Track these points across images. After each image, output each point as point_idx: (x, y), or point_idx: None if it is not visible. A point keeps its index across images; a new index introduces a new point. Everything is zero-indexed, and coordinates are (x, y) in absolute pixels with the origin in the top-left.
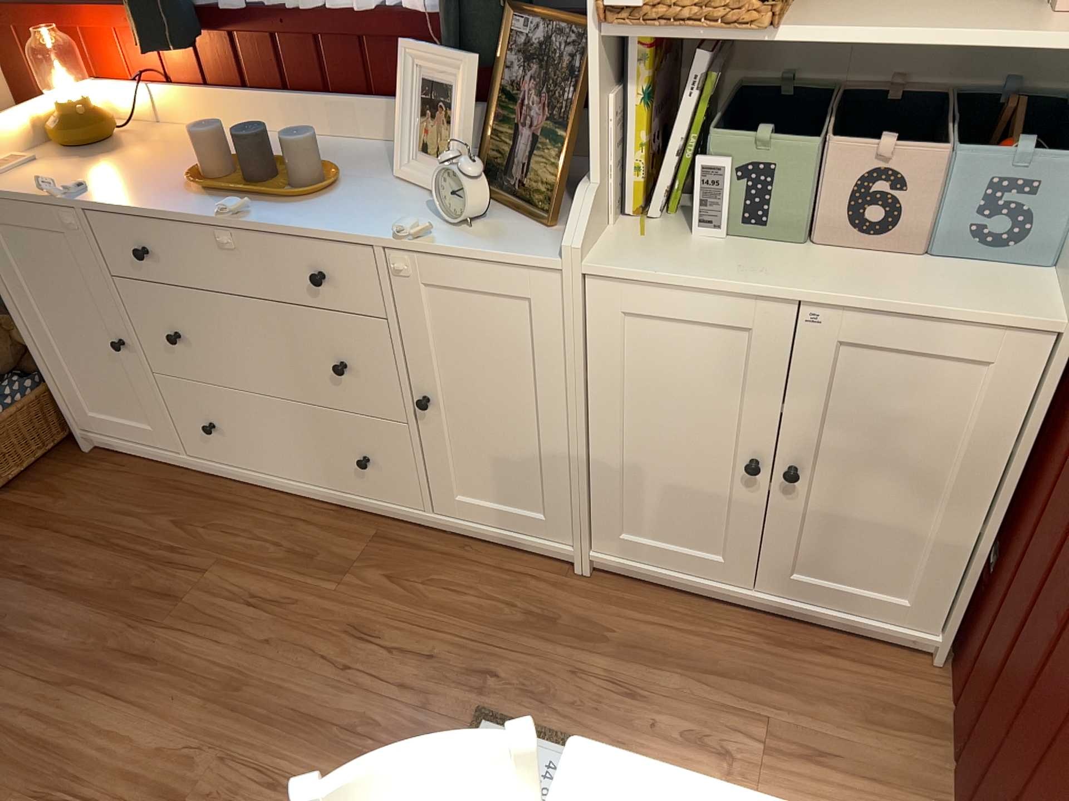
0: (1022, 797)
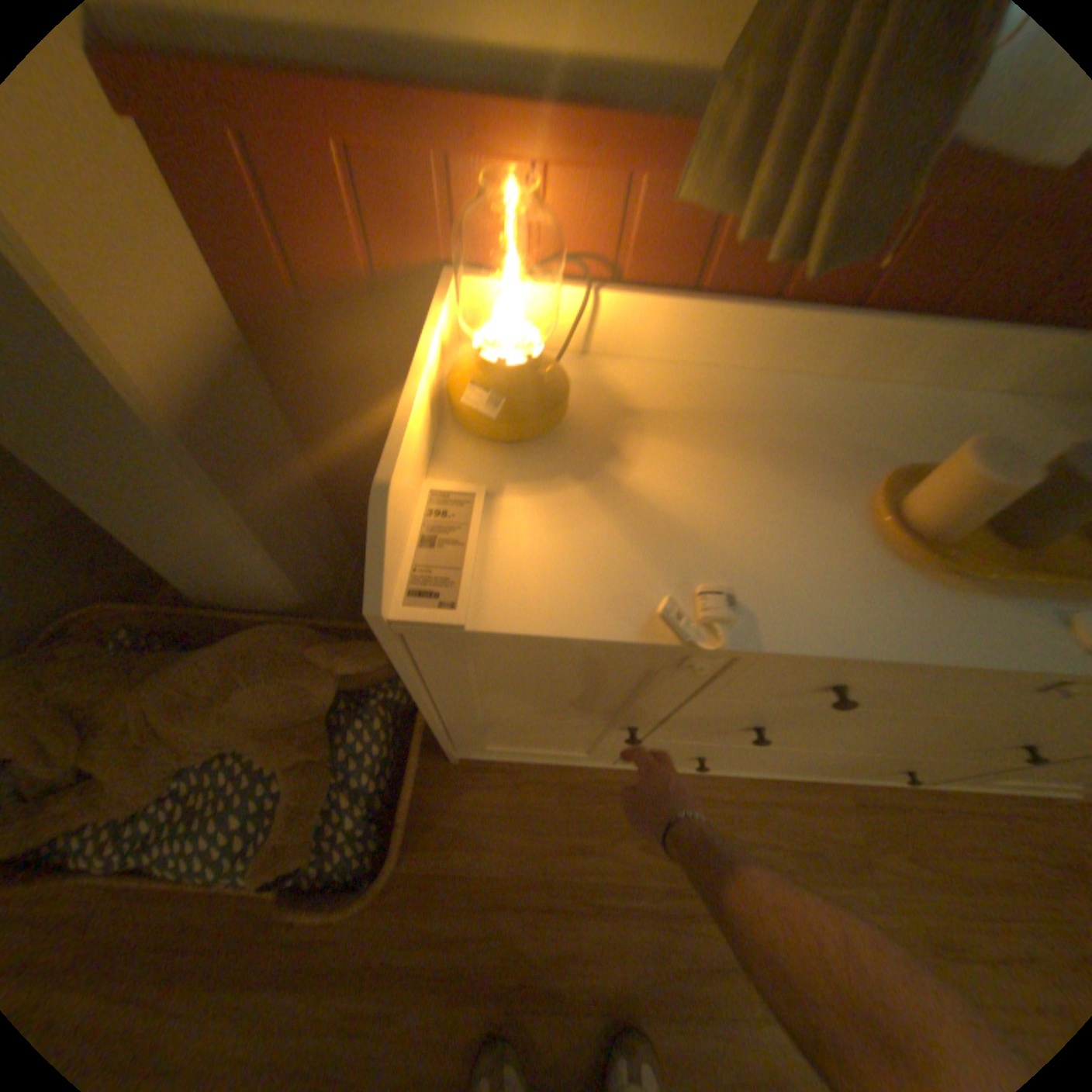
0: None
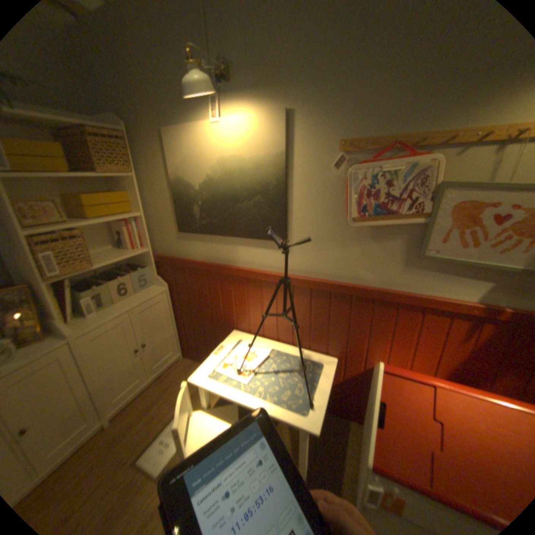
0: (214, 344)
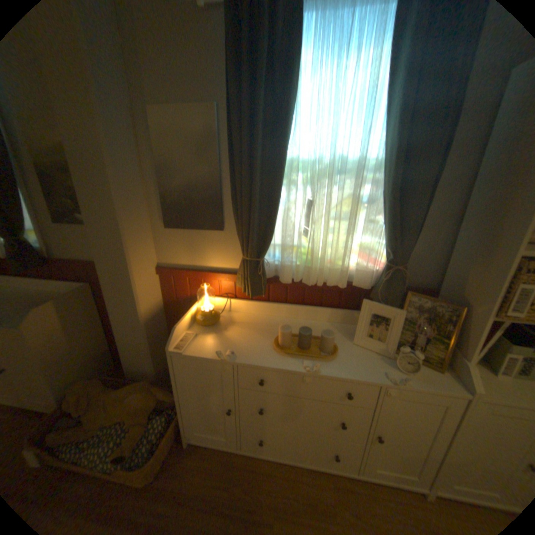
0: None
